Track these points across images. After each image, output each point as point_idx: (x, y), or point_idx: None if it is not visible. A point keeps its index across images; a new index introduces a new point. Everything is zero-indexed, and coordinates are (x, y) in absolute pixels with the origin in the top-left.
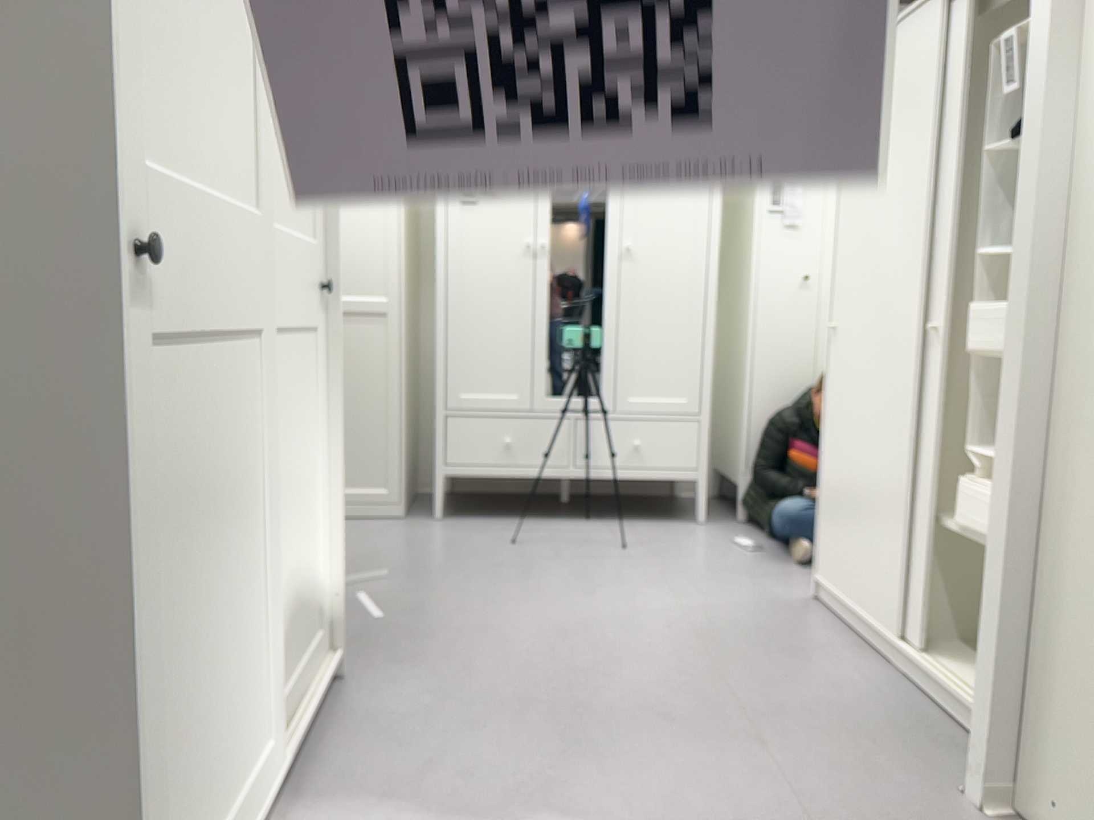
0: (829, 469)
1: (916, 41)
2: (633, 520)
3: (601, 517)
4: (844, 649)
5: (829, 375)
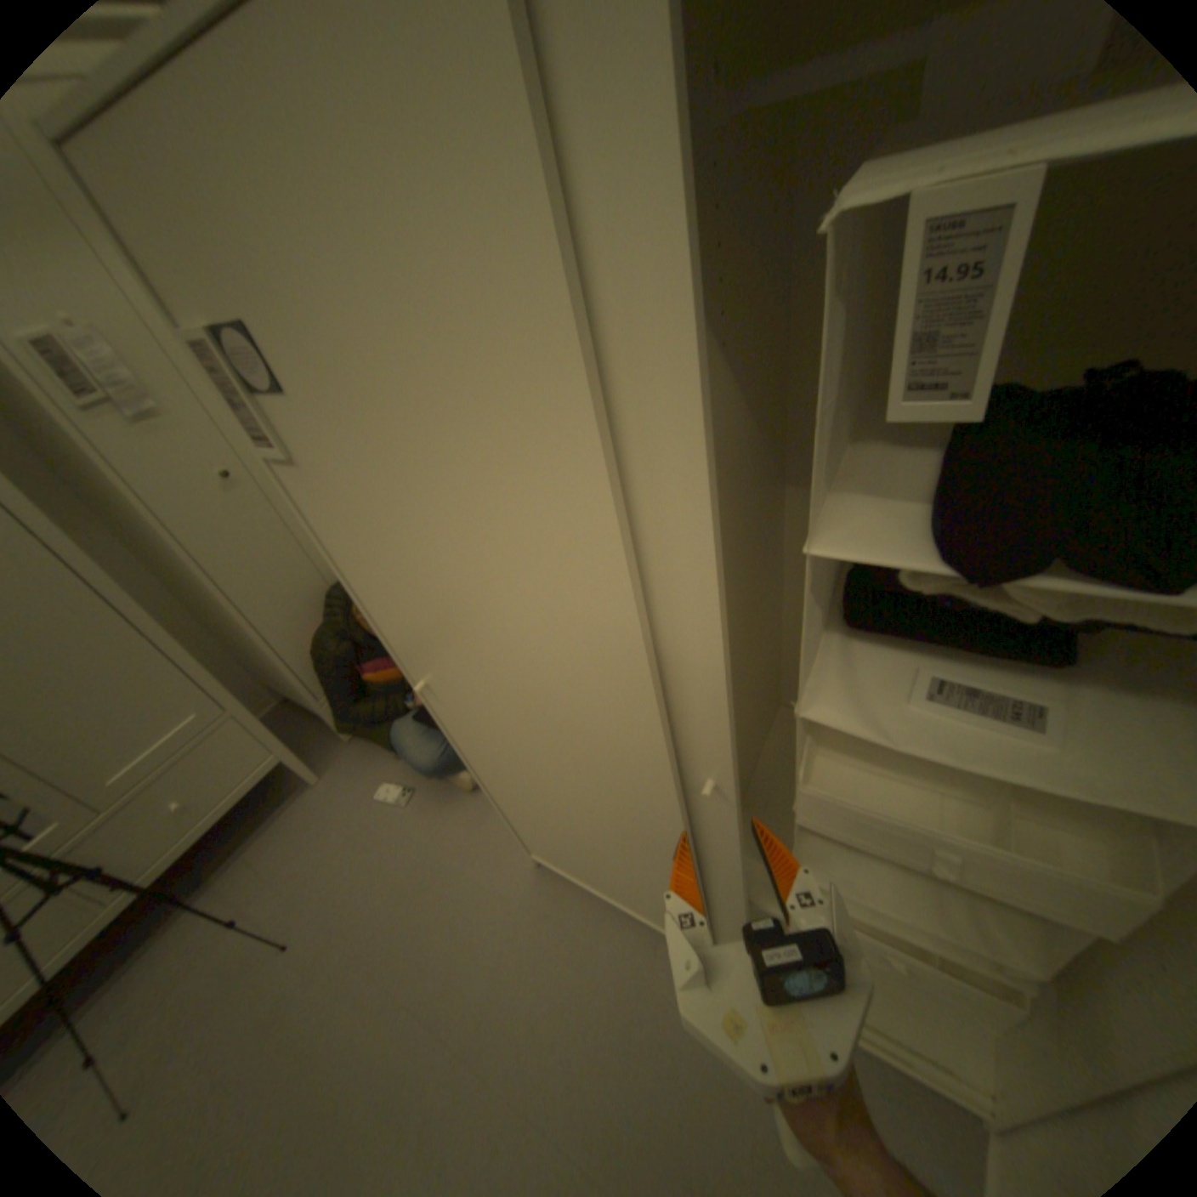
0: (500, 801)
1: (375, 144)
2: (236, 850)
3: (192, 878)
4: (641, 964)
5: (443, 727)
